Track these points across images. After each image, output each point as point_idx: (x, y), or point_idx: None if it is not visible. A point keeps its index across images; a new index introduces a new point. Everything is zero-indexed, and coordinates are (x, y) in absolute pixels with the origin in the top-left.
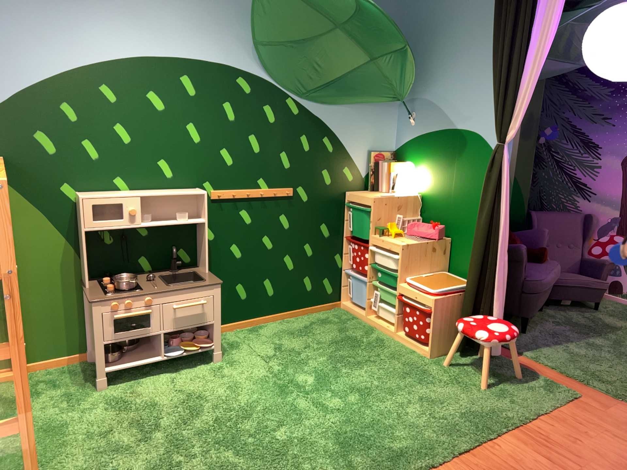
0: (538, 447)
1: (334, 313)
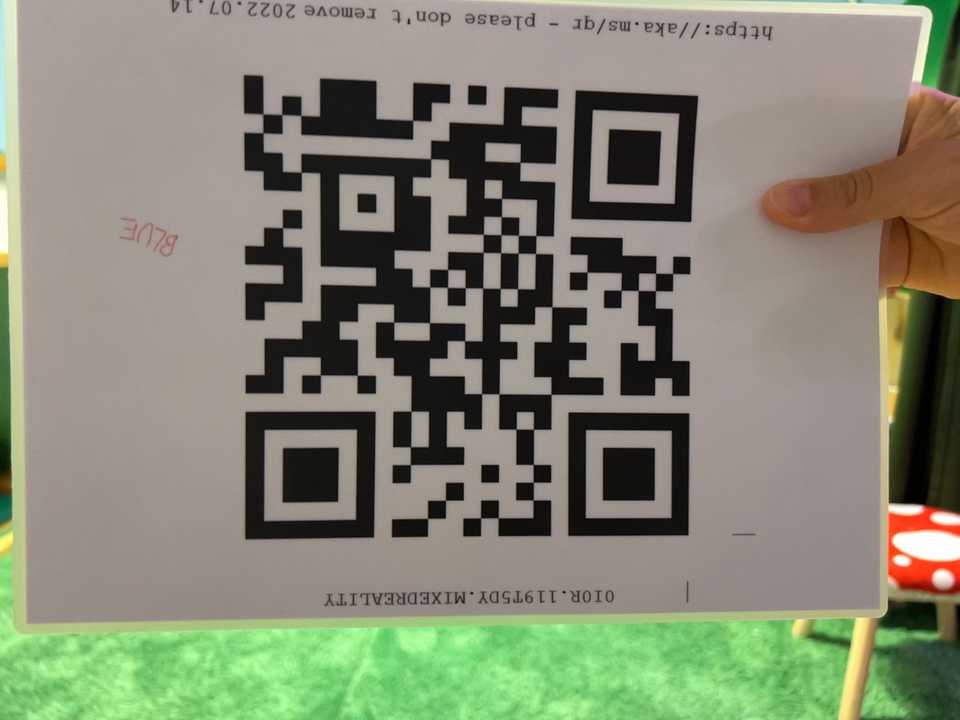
0: None
1: None
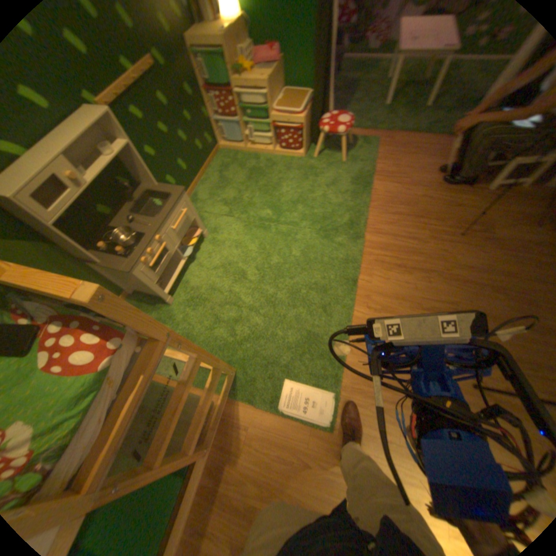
0: (393, 182)
1: (223, 156)
